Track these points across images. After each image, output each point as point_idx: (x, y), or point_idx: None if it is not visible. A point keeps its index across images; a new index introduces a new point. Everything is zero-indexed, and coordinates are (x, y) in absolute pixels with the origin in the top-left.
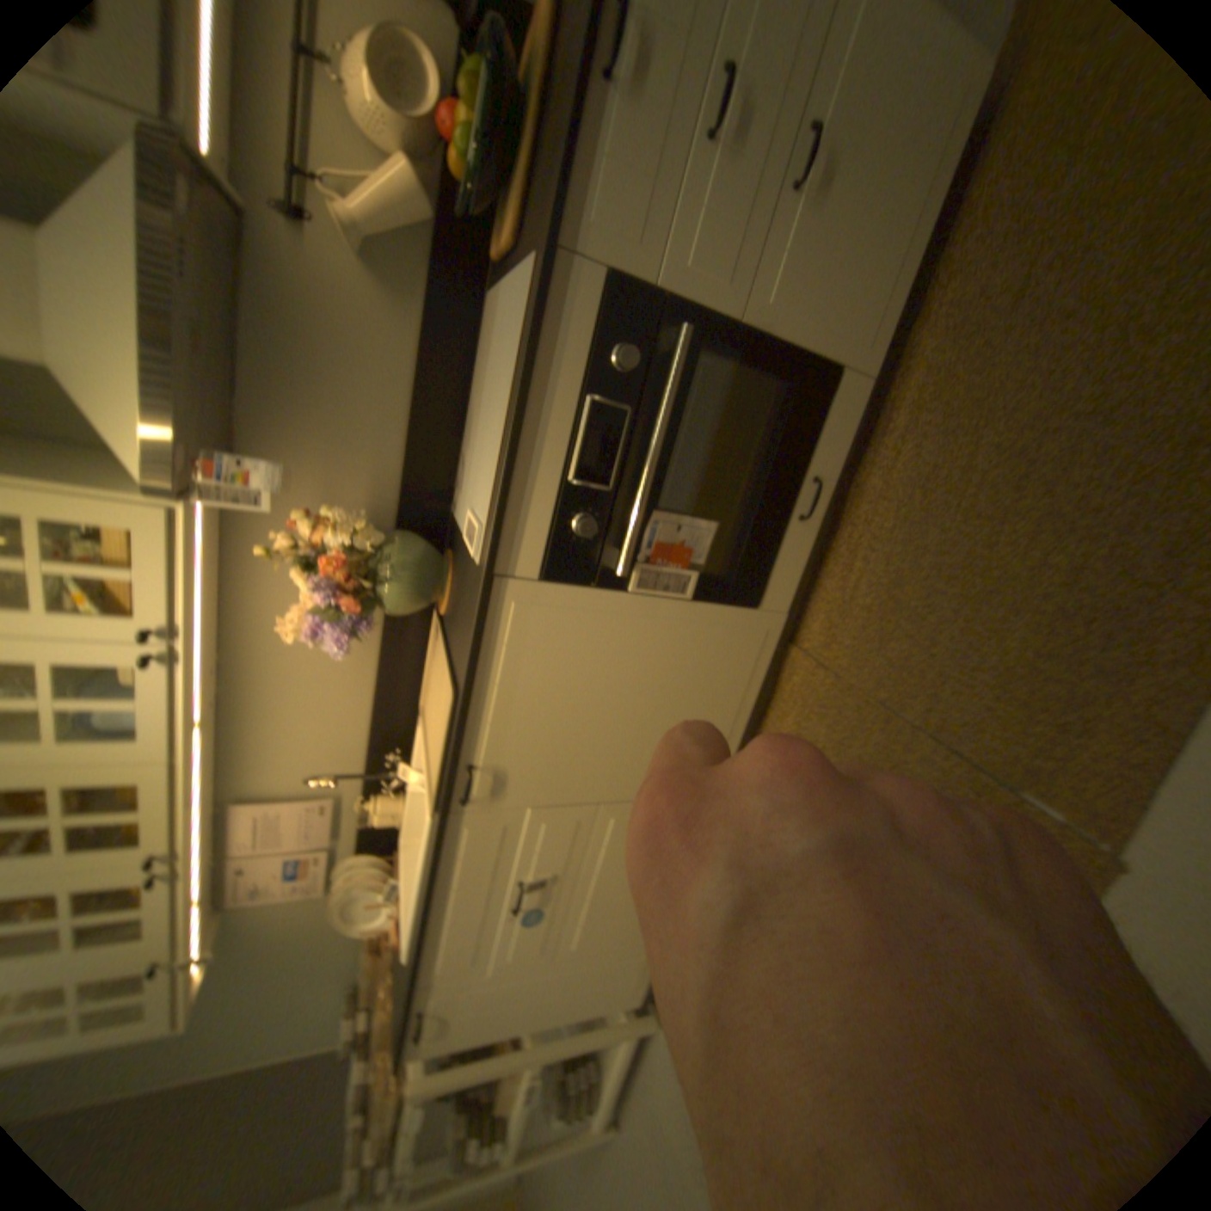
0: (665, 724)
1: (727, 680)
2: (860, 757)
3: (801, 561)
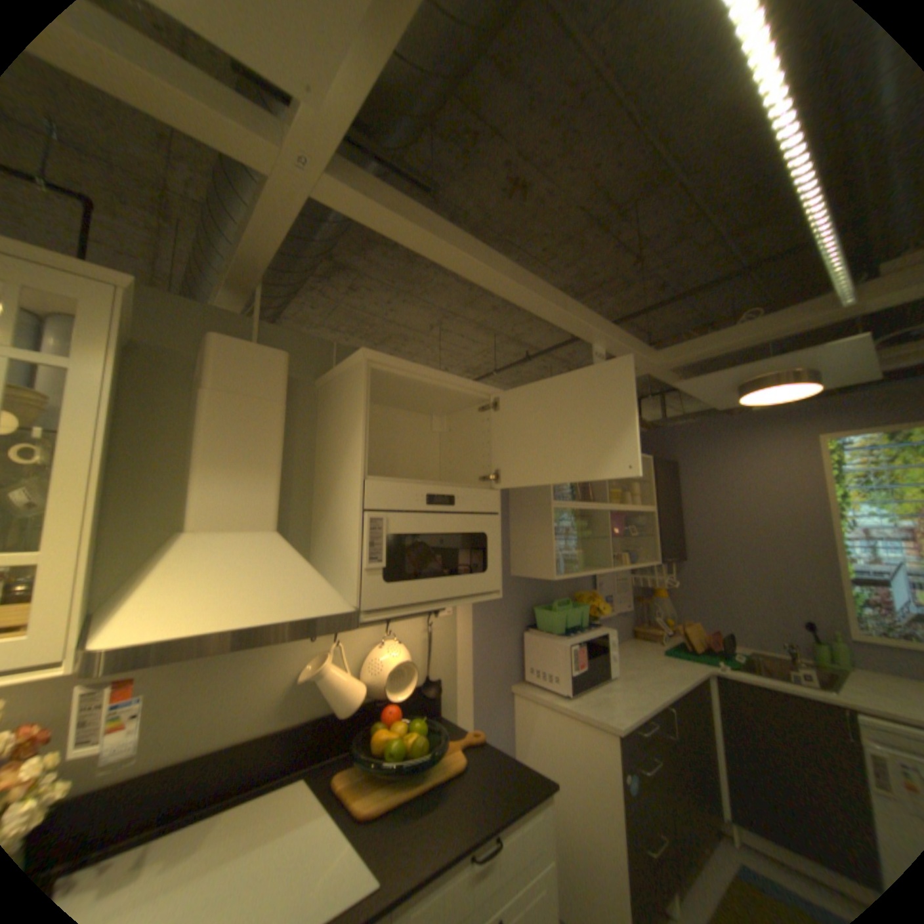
0: None
1: None
2: None
3: None
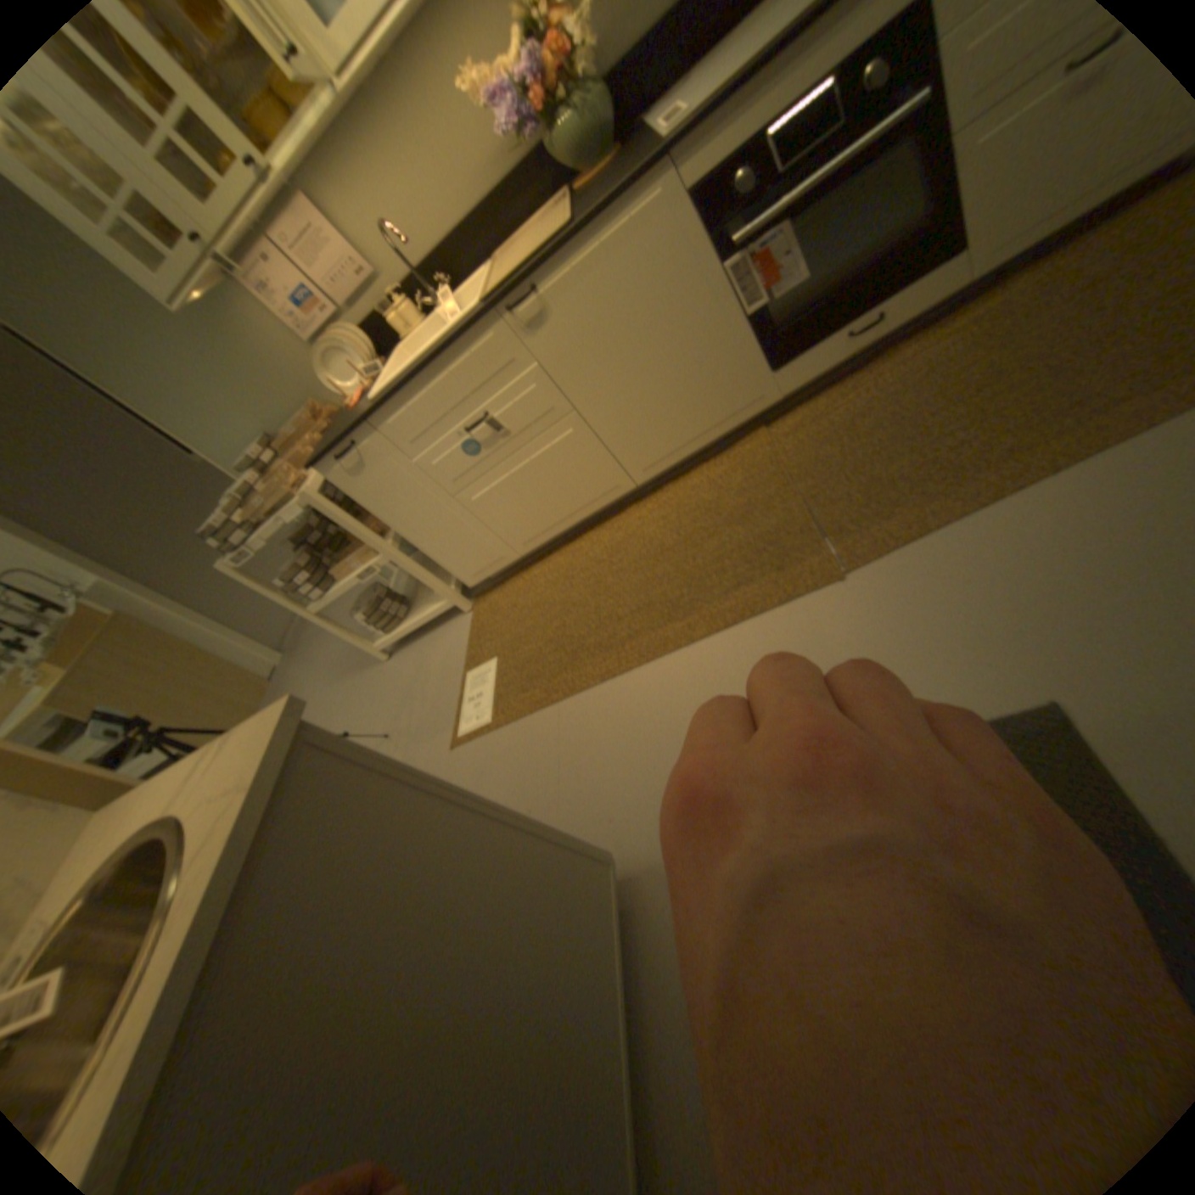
0: (657, 394)
1: (714, 404)
2: (750, 499)
3: (823, 364)
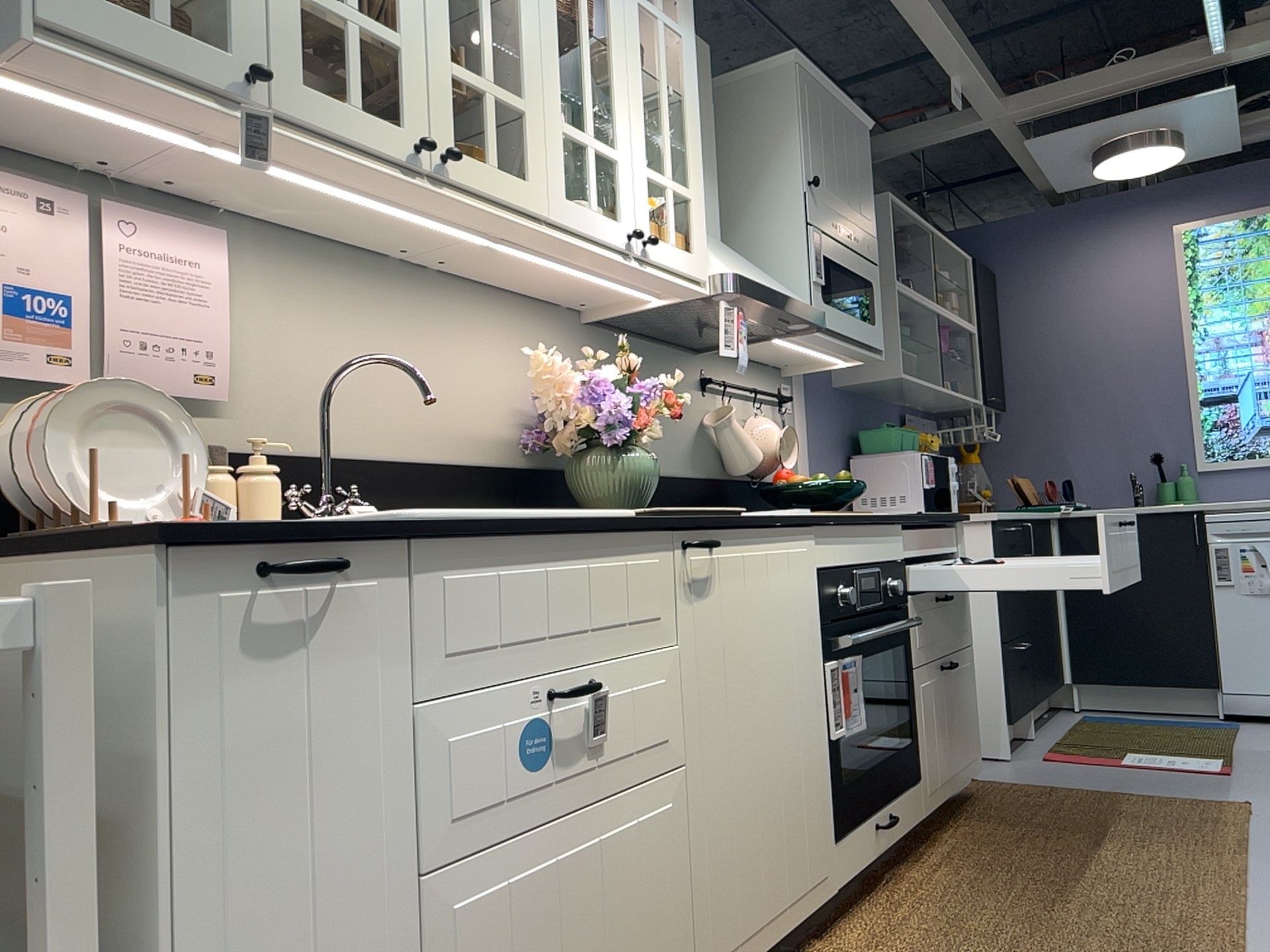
0: (758, 802)
1: (795, 860)
2: None
3: (862, 858)
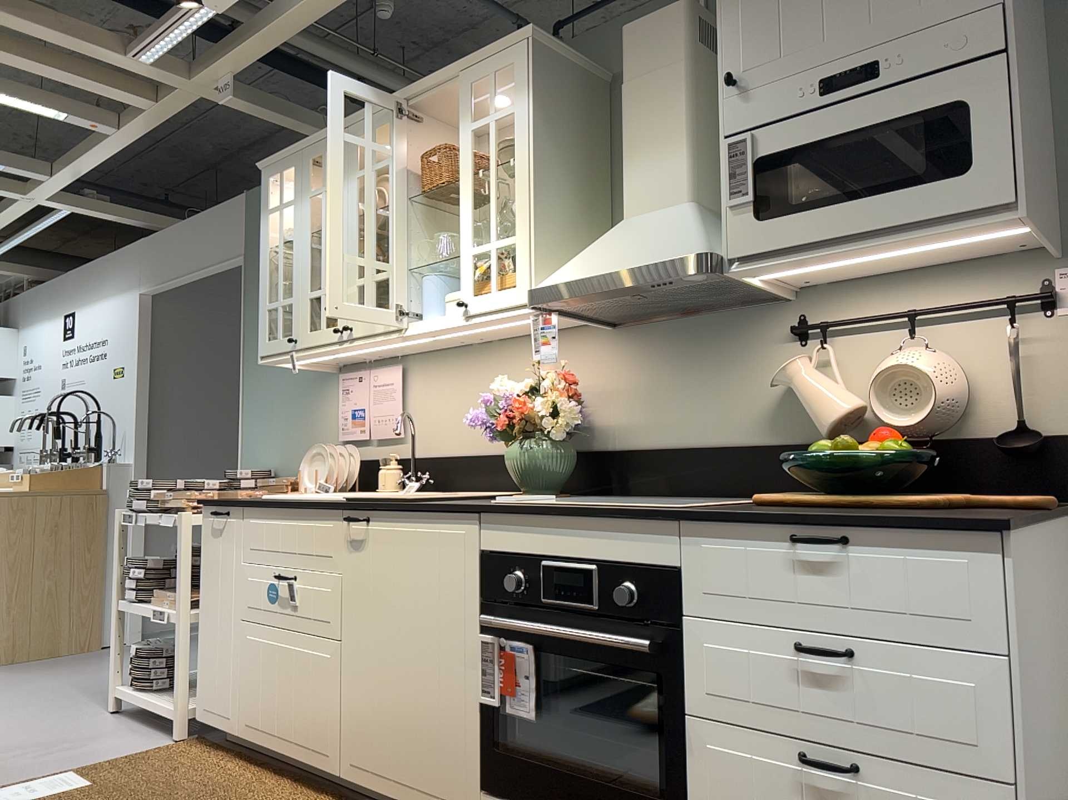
0: (391, 696)
1: (424, 763)
2: None
3: None
